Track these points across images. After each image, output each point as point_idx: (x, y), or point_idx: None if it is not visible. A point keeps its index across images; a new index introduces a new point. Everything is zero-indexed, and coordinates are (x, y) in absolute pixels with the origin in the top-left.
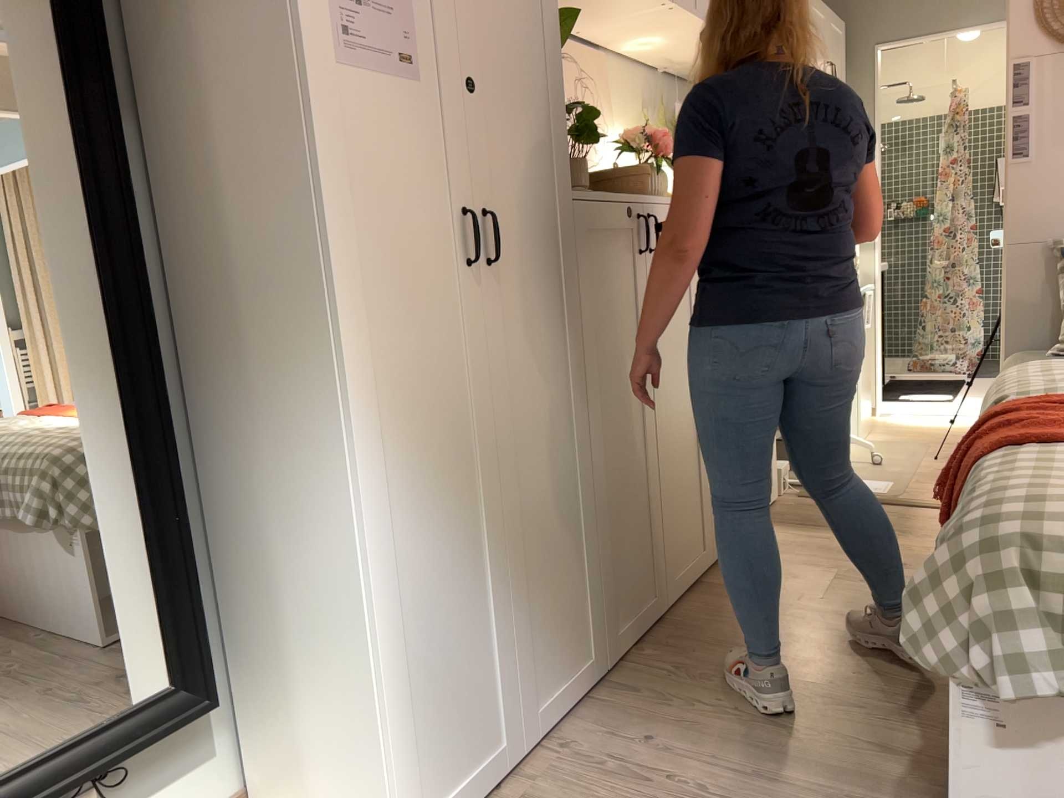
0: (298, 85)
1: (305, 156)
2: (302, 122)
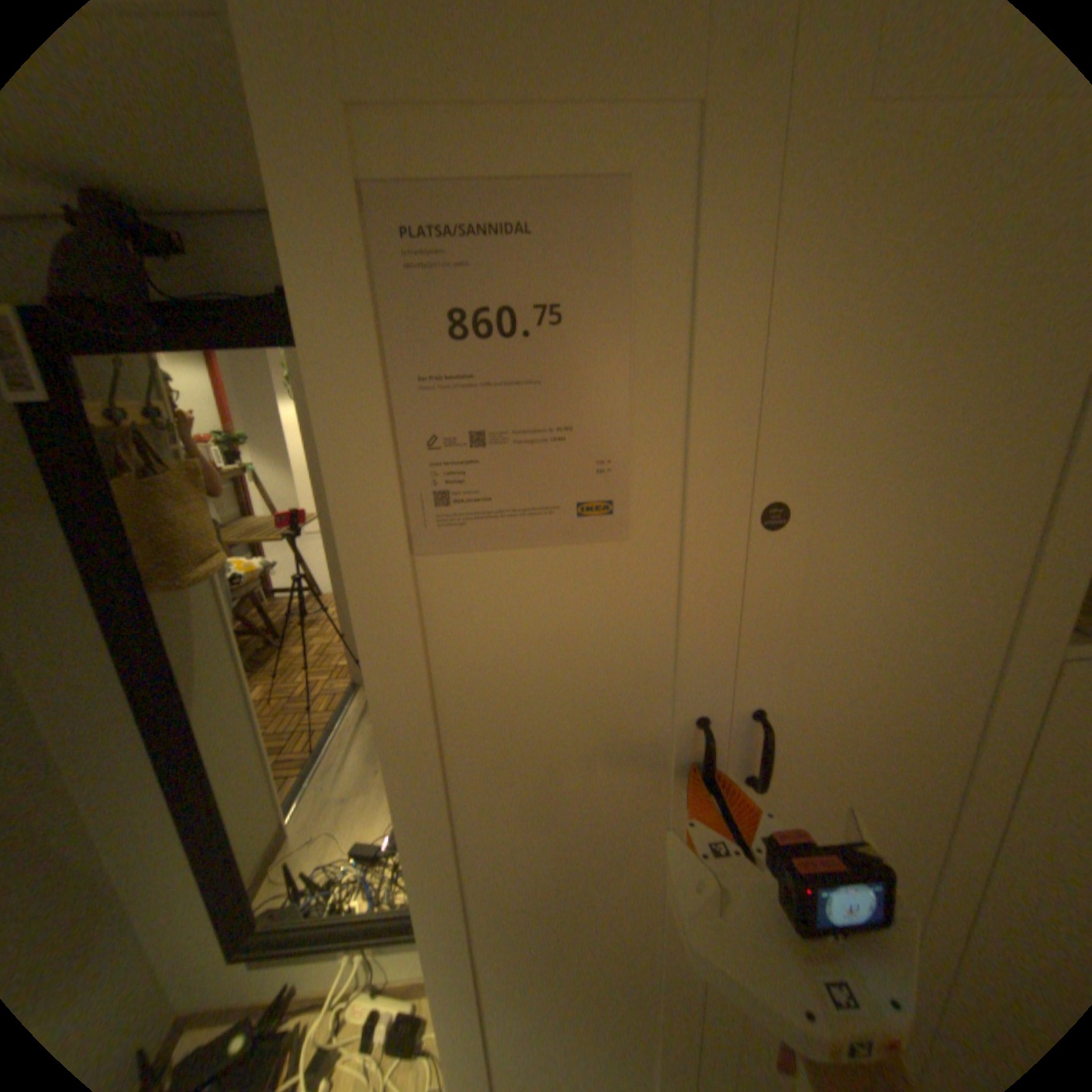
0: (354, 611)
1: (370, 697)
2: (363, 657)
